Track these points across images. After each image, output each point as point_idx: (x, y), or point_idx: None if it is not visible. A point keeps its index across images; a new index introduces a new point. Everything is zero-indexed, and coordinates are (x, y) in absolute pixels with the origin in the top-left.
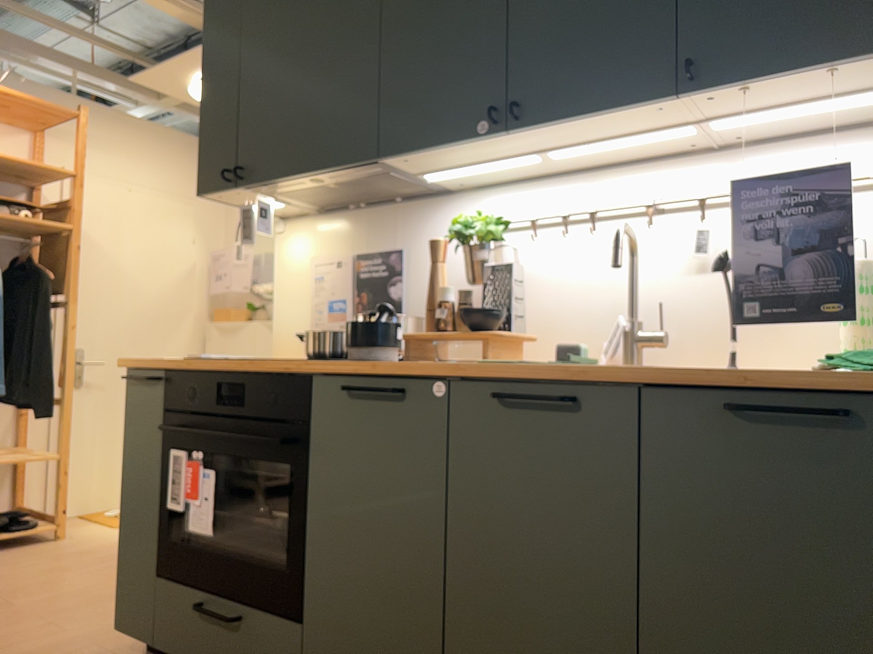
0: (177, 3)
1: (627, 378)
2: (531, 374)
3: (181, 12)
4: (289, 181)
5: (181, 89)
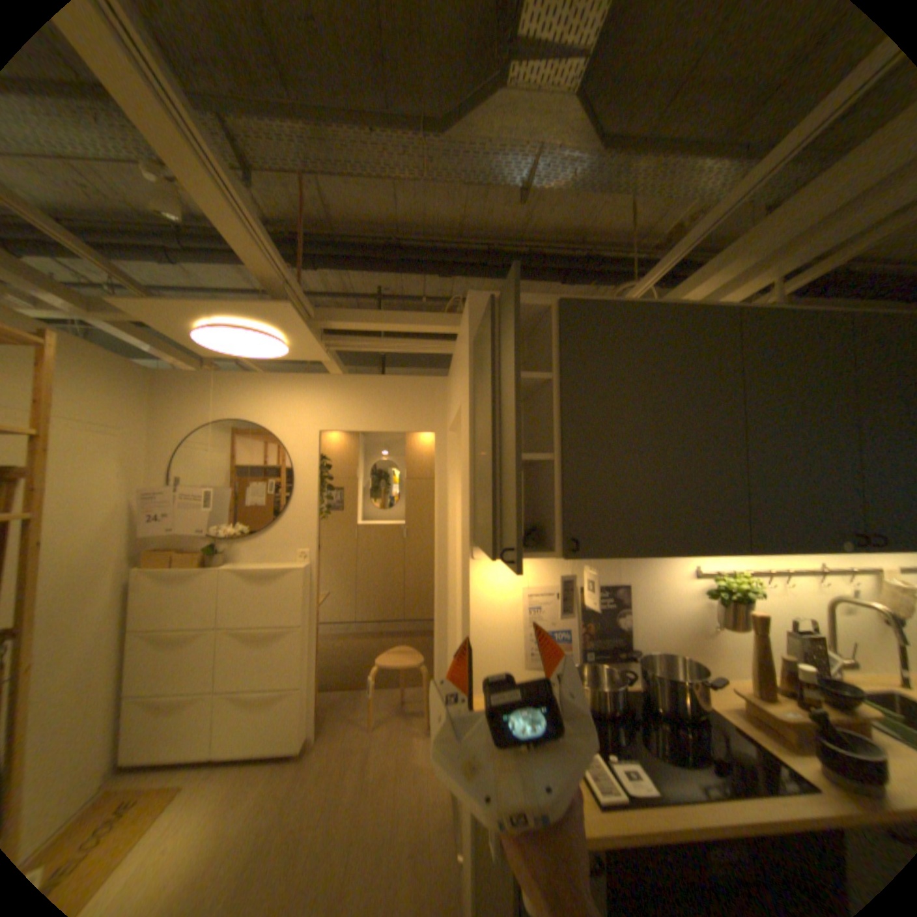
0: (267, 251)
1: None
2: None
3: (265, 260)
4: (630, 556)
5: (176, 323)
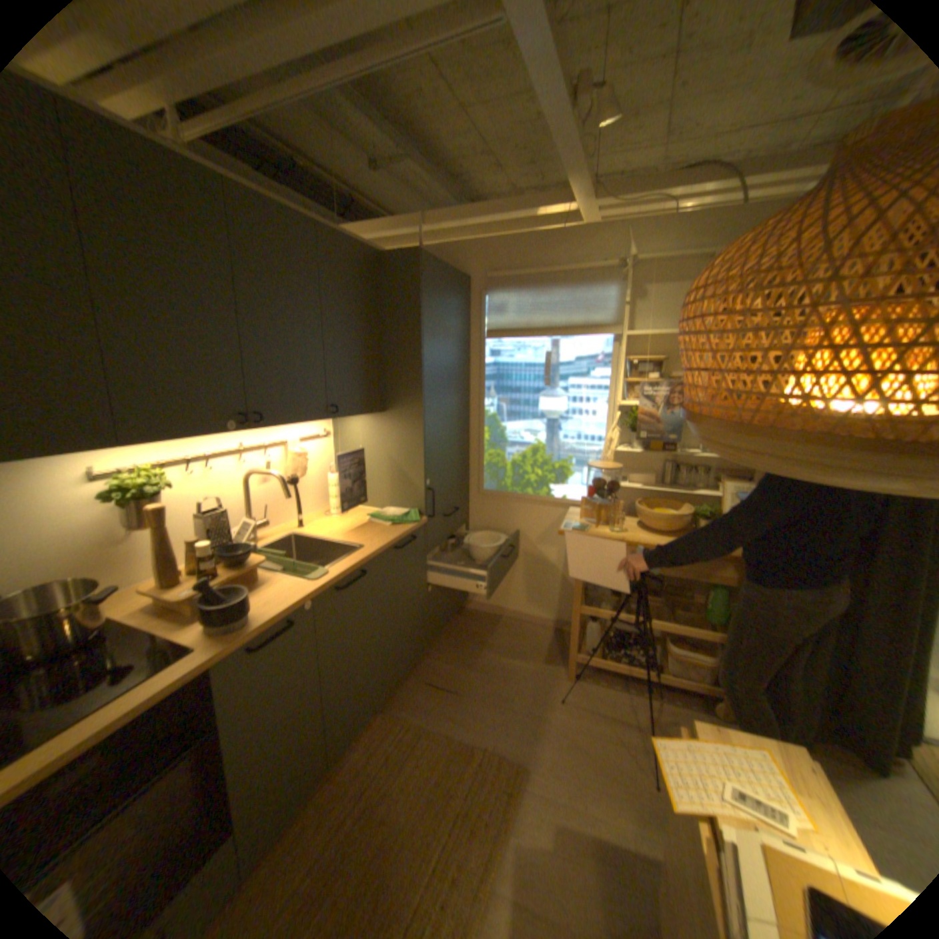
0: None
1: (376, 554)
2: (343, 572)
3: None
4: None
5: None
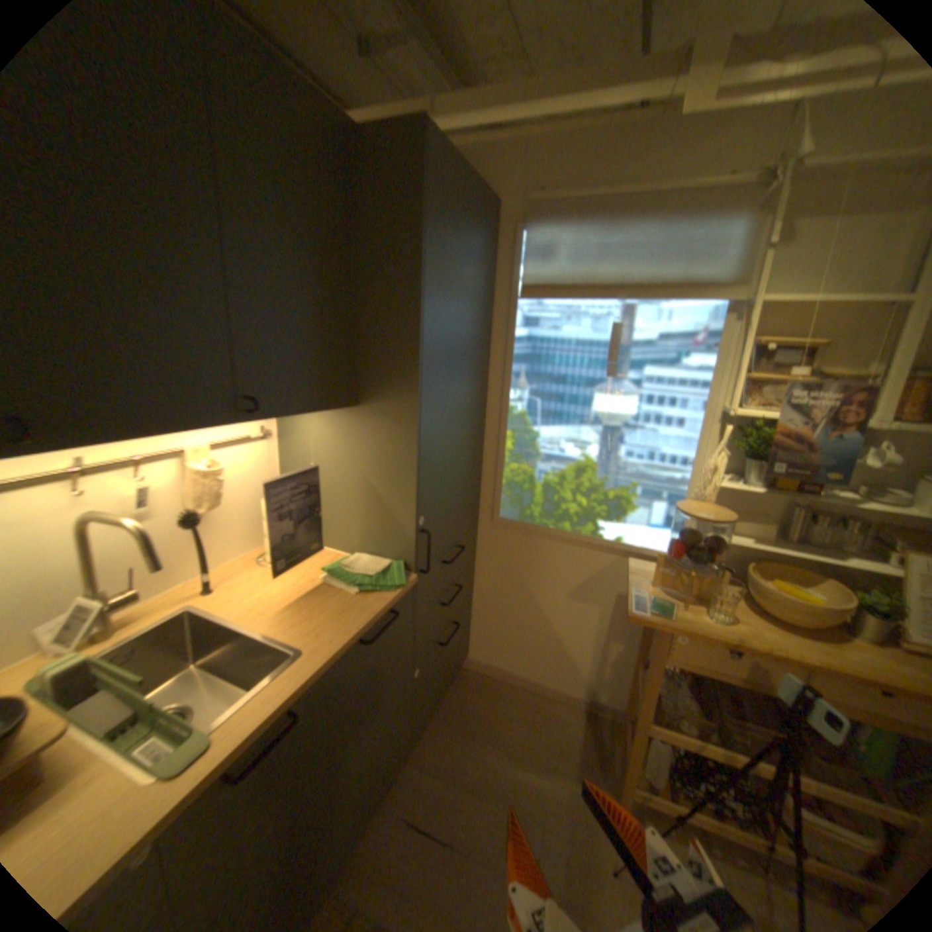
0: None
1: (324, 671)
2: (247, 732)
3: None
4: None
5: None
